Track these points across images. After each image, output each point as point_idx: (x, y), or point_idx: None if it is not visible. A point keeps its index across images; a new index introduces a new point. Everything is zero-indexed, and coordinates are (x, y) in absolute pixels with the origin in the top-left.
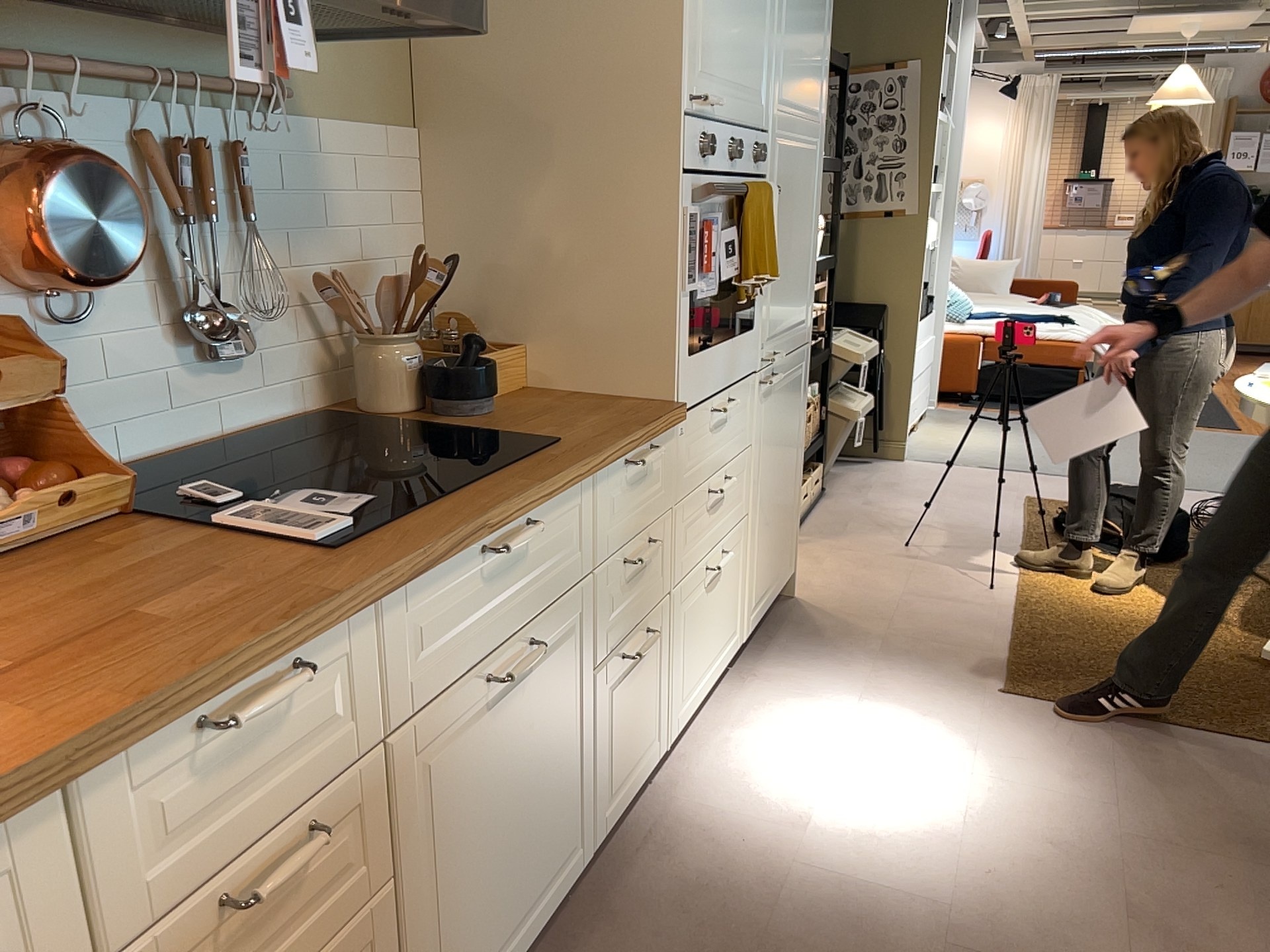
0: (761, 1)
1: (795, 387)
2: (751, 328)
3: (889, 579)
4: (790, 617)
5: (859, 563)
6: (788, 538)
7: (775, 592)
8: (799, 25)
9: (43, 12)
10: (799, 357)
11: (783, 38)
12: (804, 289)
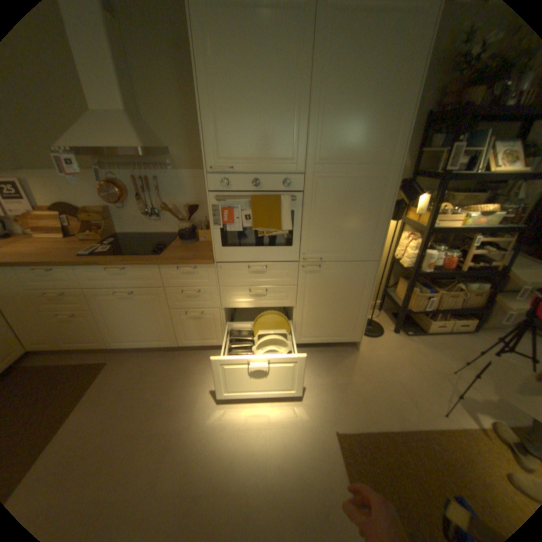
0: (283, 119)
1: (353, 276)
2: (288, 246)
3: (408, 375)
4: (341, 353)
5: (413, 362)
6: (347, 328)
7: (330, 340)
8: (344, 120)
9: (112, 156)
10: (358, 265)
11: (319, 130)
12: (363, 238)
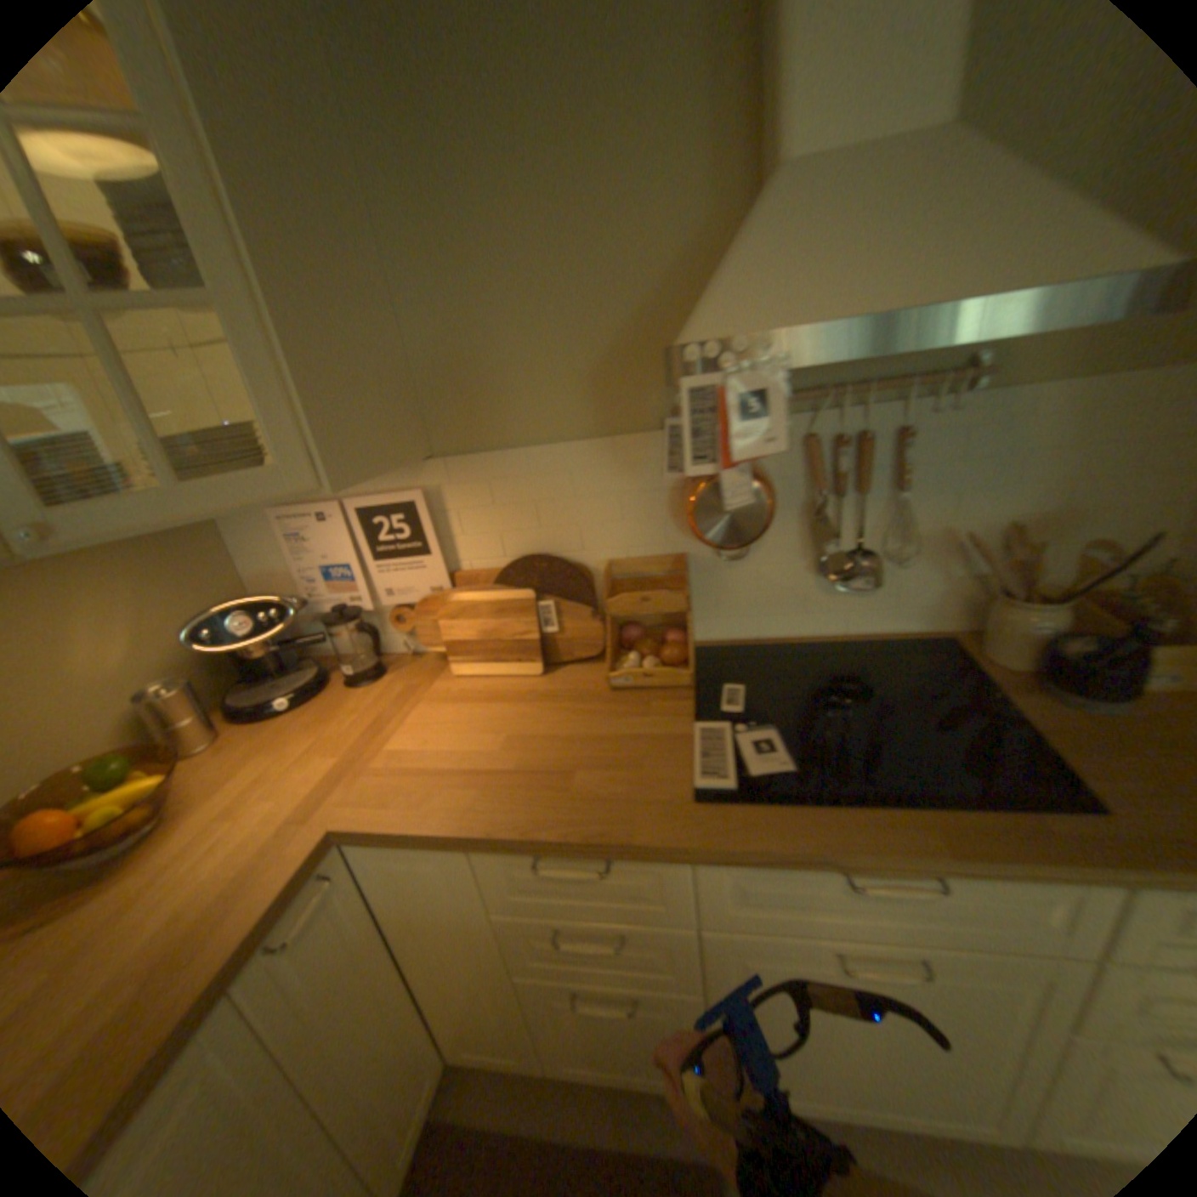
0: None
1: None
2: None
3: None
4: None
5: None
6: None
7: None
8: None
9: None
10: None
11: None
12: None
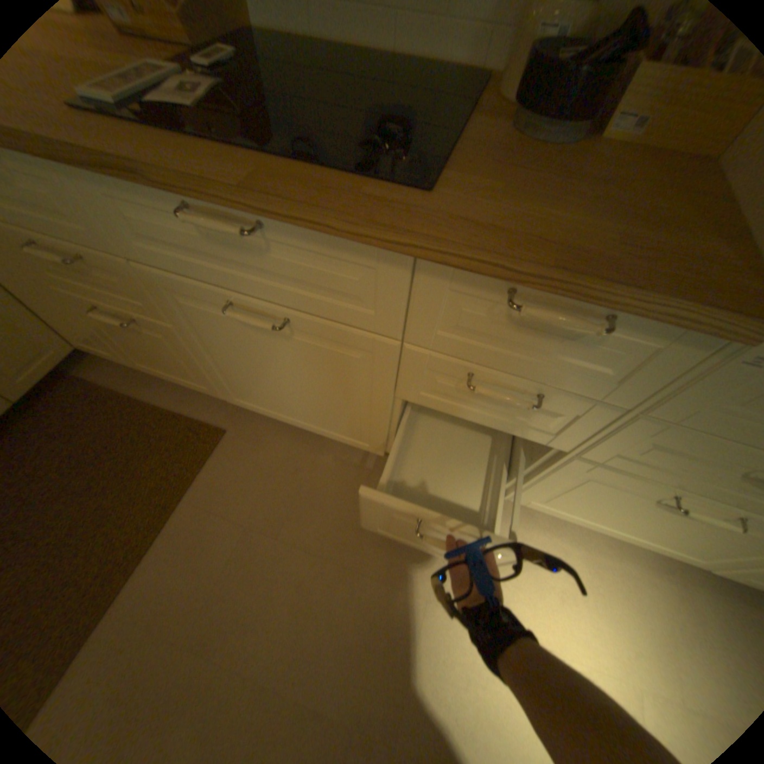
0: None
1: None
2: None
3: None
4: None
5: None
6: None
7: None
8: None
9: None
10: None
11: None
12: None
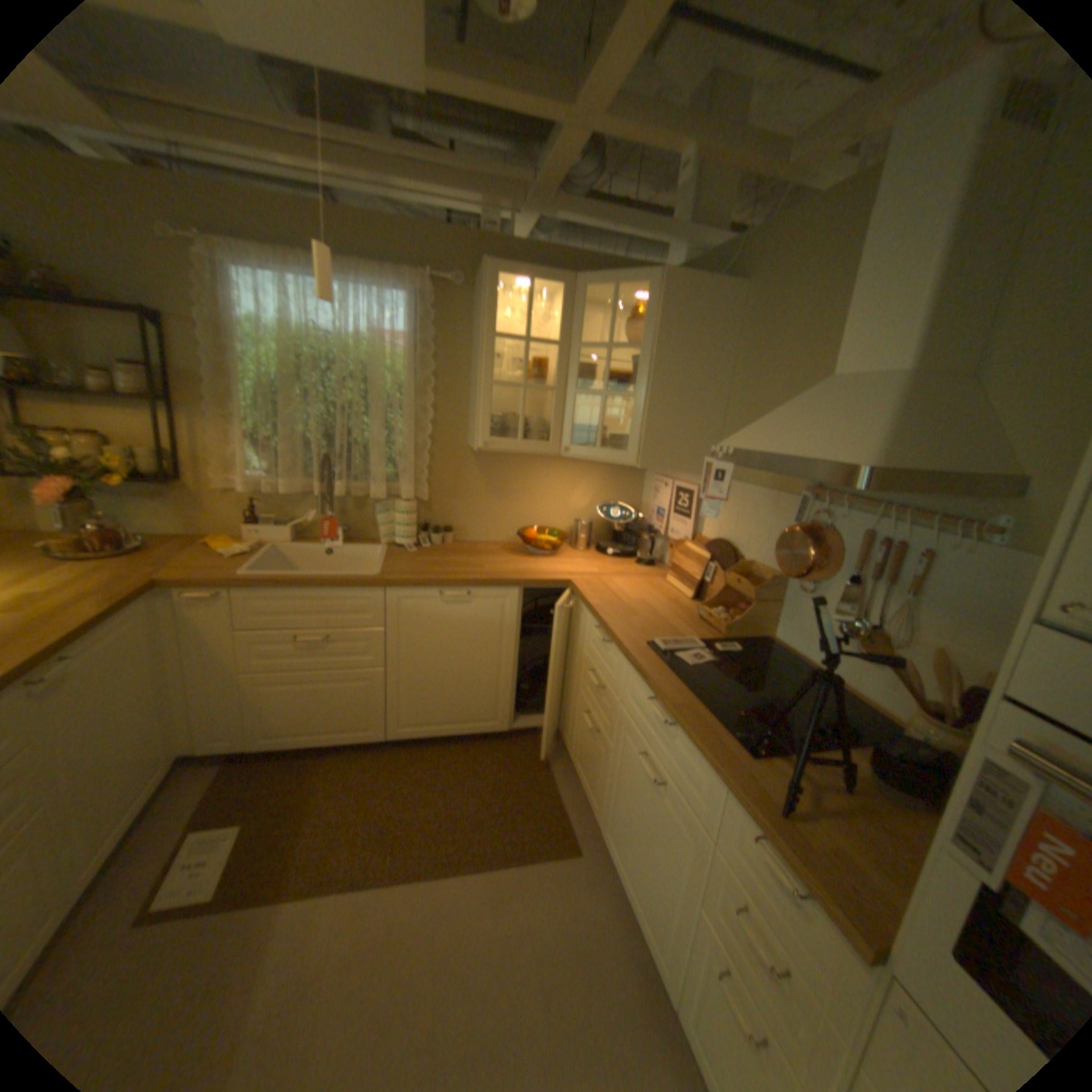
0: None
1: None
2: None
3: None
4: None
5: None
6: None
7: None
8: None
9: None
10: None
11: None
12: None
